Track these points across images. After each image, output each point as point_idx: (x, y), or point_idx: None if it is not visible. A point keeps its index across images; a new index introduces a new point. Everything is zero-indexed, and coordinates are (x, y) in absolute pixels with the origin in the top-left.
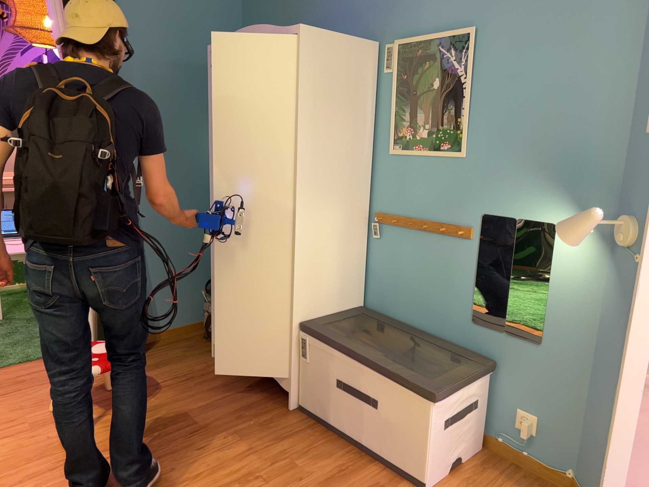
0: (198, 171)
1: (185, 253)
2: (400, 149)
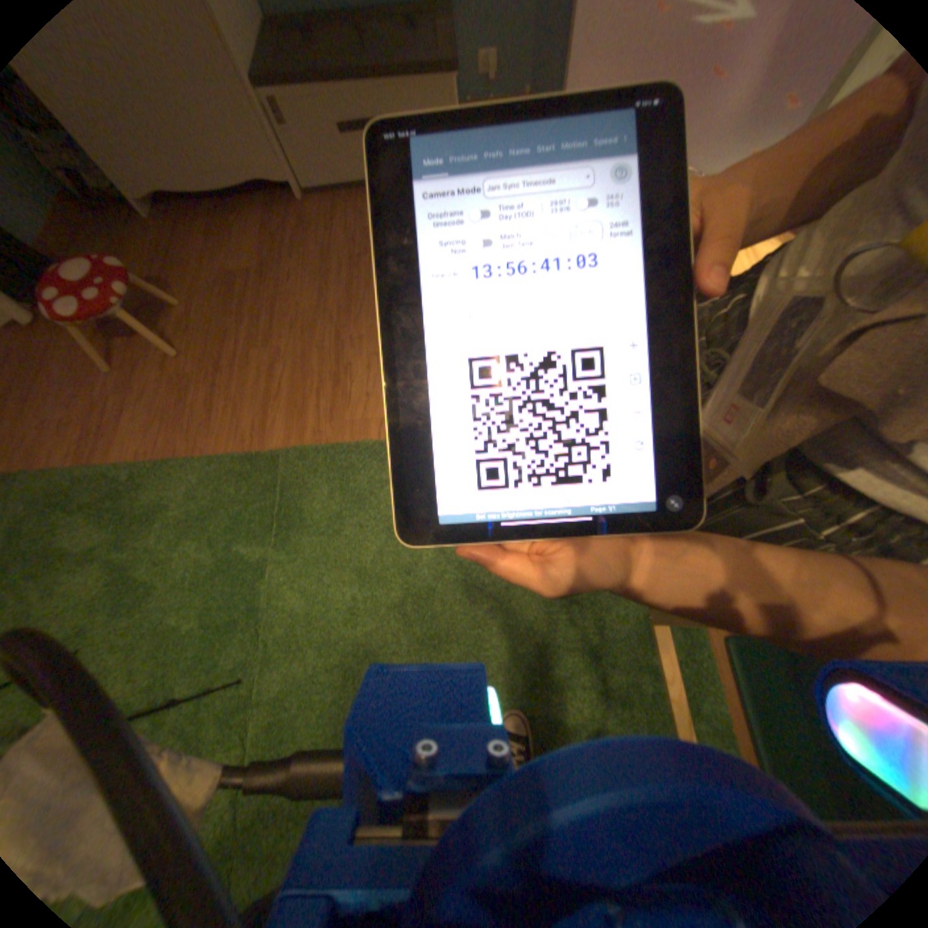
0: None
1: None
2: None
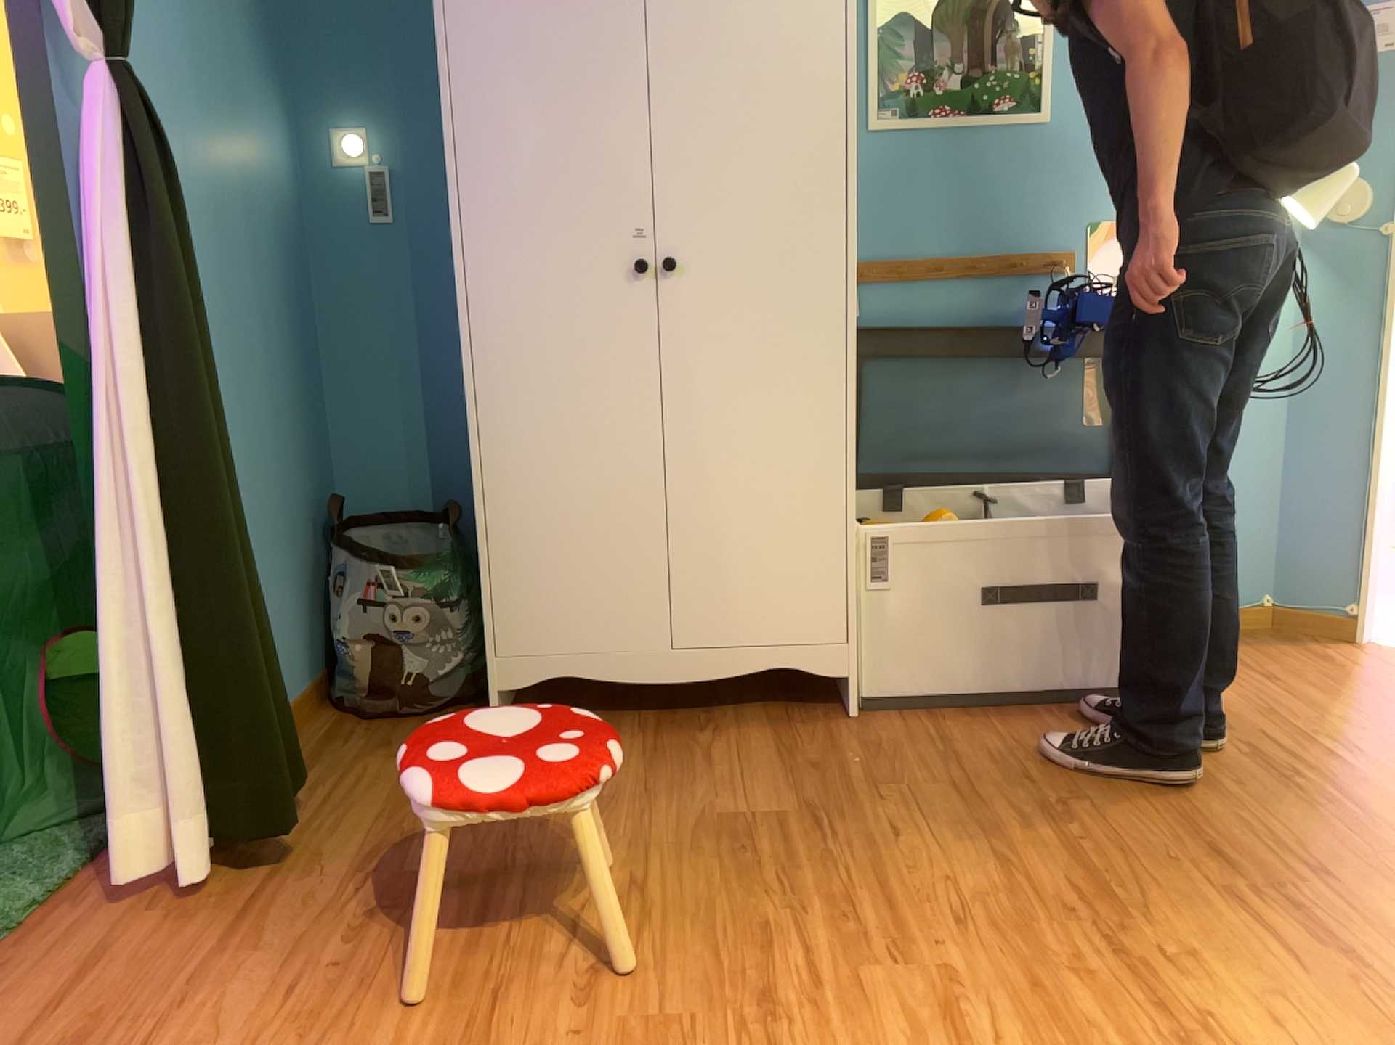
0: (251, 222)
1: (263, 482)
2: (897, 119)
